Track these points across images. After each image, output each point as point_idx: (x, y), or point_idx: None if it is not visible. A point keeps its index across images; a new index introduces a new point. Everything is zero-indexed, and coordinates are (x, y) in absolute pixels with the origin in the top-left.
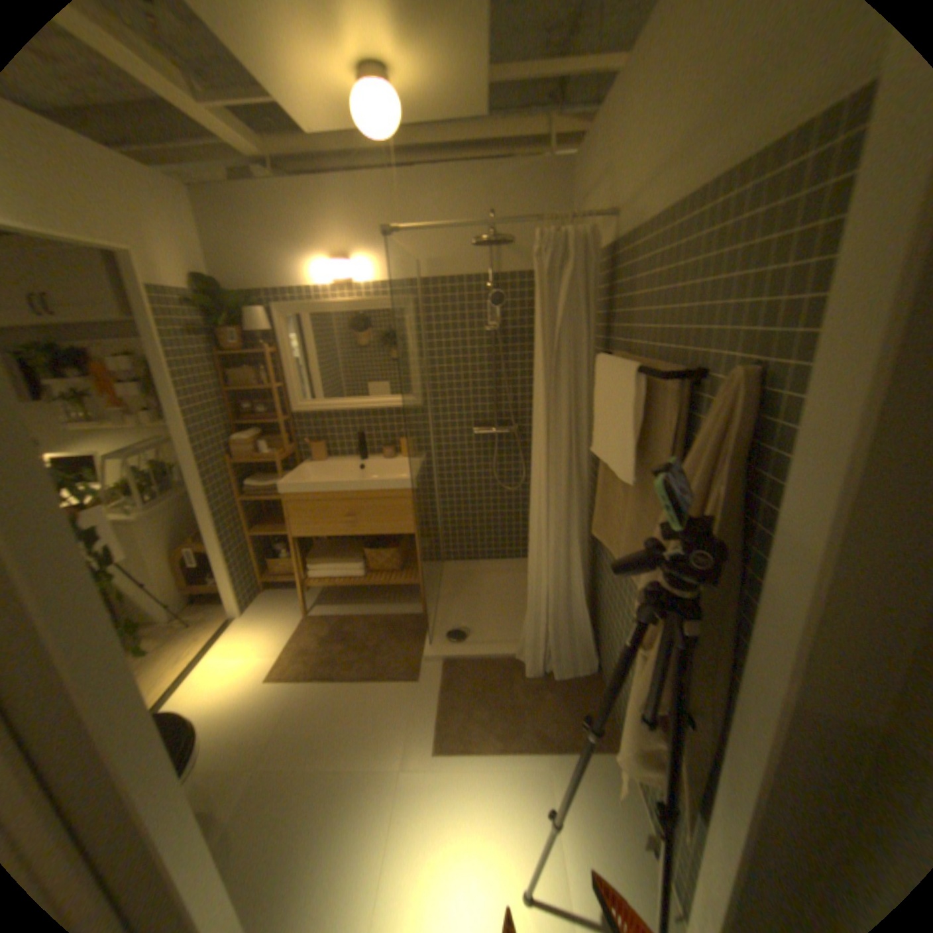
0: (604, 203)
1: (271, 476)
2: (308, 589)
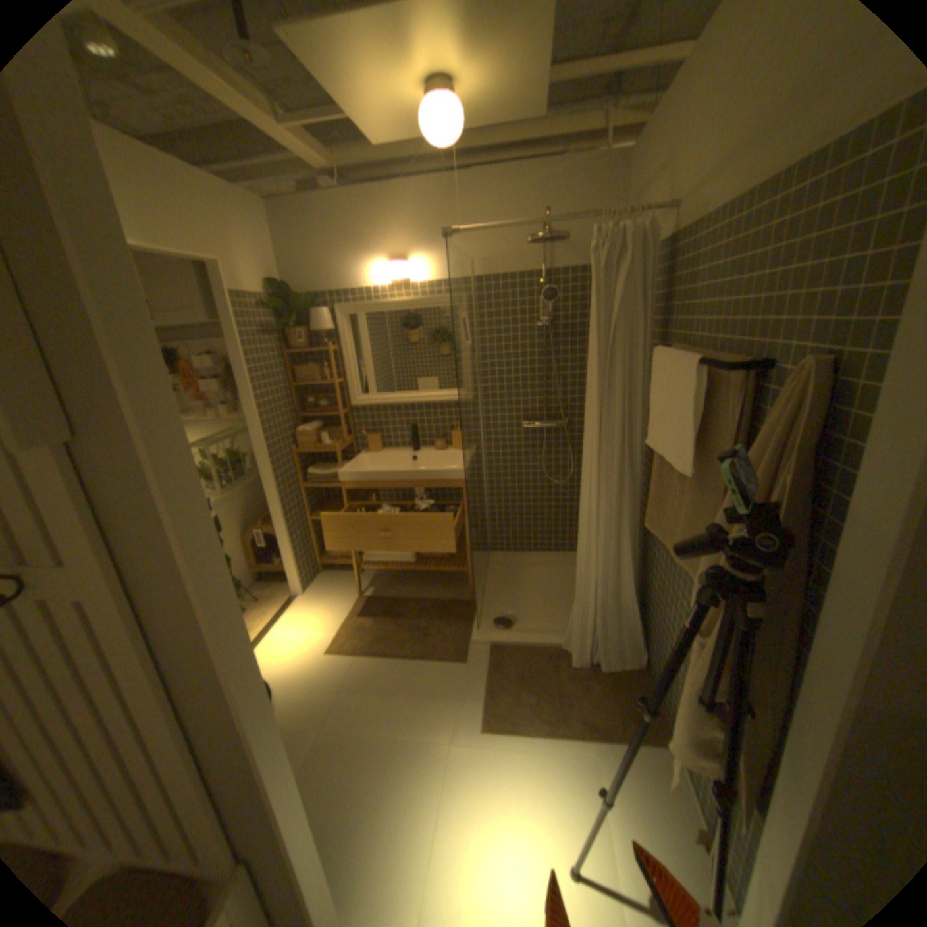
0: (664, 195)
1: (332, 465)
2: (364, 572)
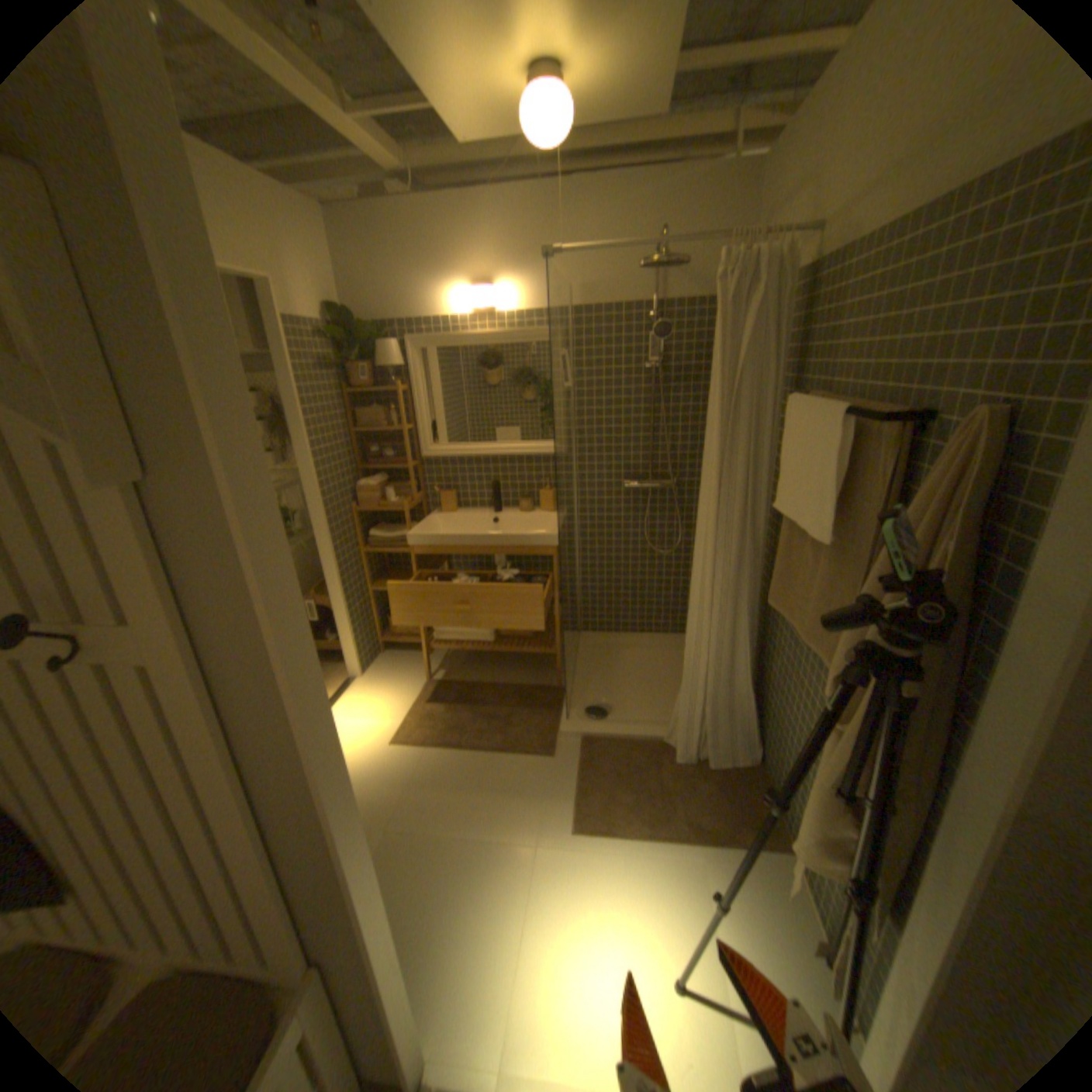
0: (806, 215)
1: (398, 527)
2: (434, 651)
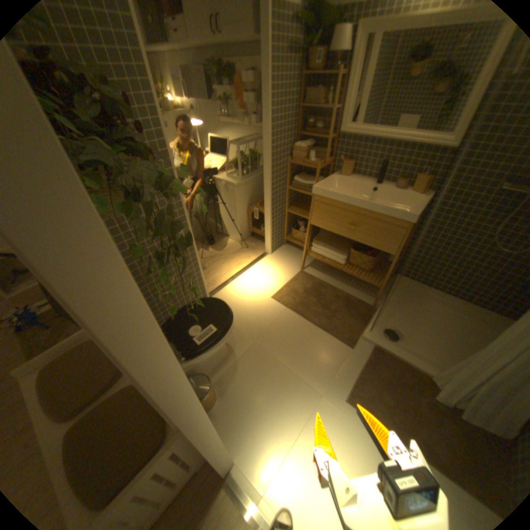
0: None
1: (311, 178)
2: (309, 256)
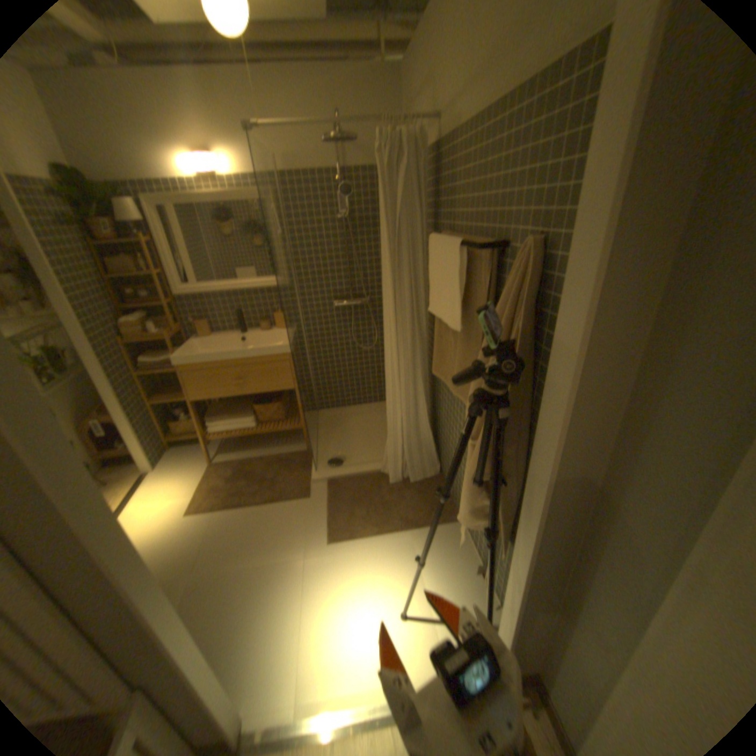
0: (428, 109)
1: (162, 354)
2: (209, 444)
